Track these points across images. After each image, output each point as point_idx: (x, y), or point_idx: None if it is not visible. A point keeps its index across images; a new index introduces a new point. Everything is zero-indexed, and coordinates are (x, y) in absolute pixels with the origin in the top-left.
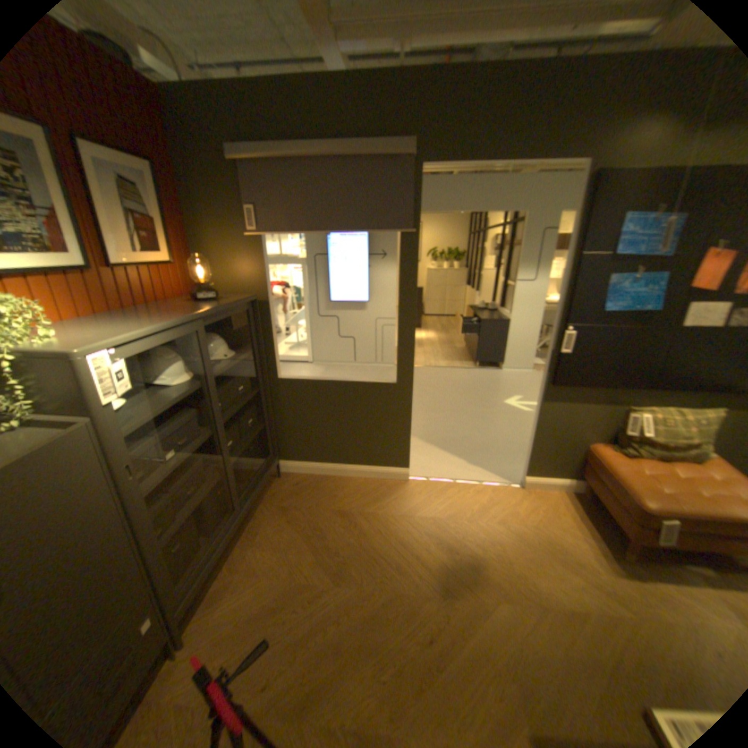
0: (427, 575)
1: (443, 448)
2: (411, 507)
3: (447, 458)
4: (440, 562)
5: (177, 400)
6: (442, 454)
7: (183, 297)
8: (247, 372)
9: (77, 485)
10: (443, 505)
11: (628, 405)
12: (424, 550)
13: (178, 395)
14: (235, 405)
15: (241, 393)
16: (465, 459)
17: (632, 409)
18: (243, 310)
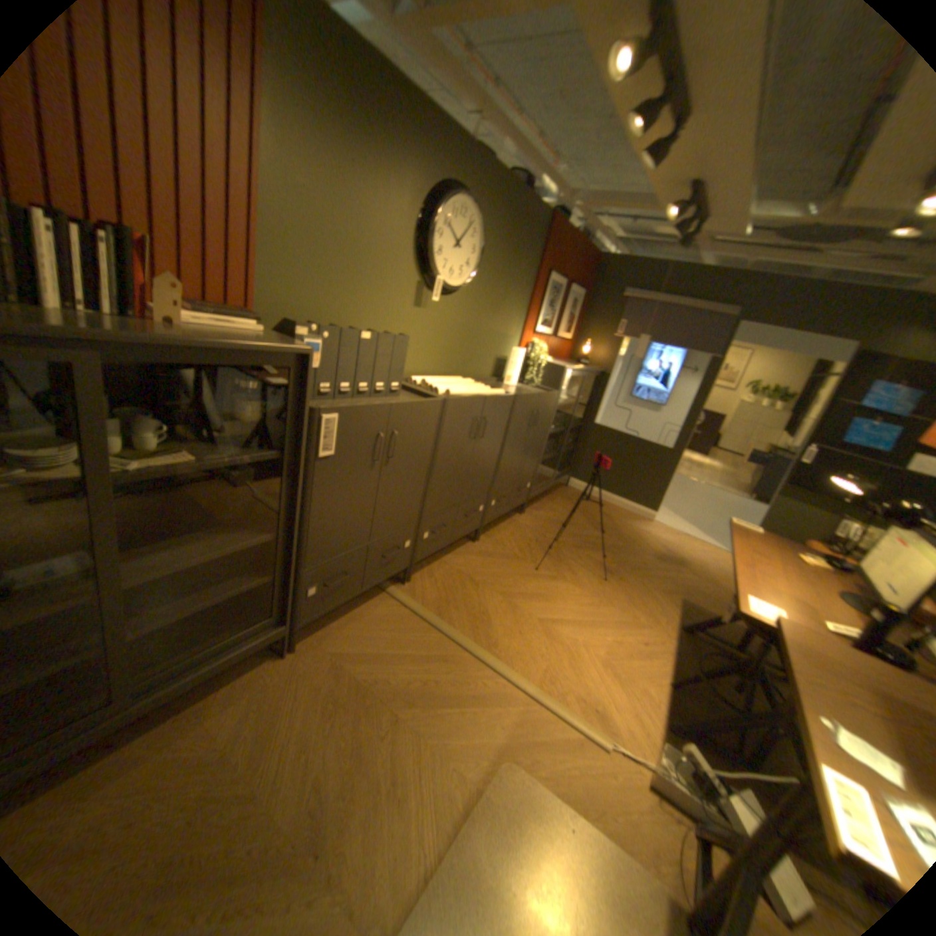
0: (651, 551)
1: (688, 522)
2: (651, 530)
3: (688, 526)
4: (661, 551)
5: (565, 404)
6: (685, 523)
7: (565, 360)
8: (582, 411)
9: (548, 412)
10: (674, 539)
11: (848, 518)
12: (653, 545)
13: (566, 402)
14: (572, 425)
15: (575, 421)
16: (704, 532)
17: (847, 517)
18: (594, 376)
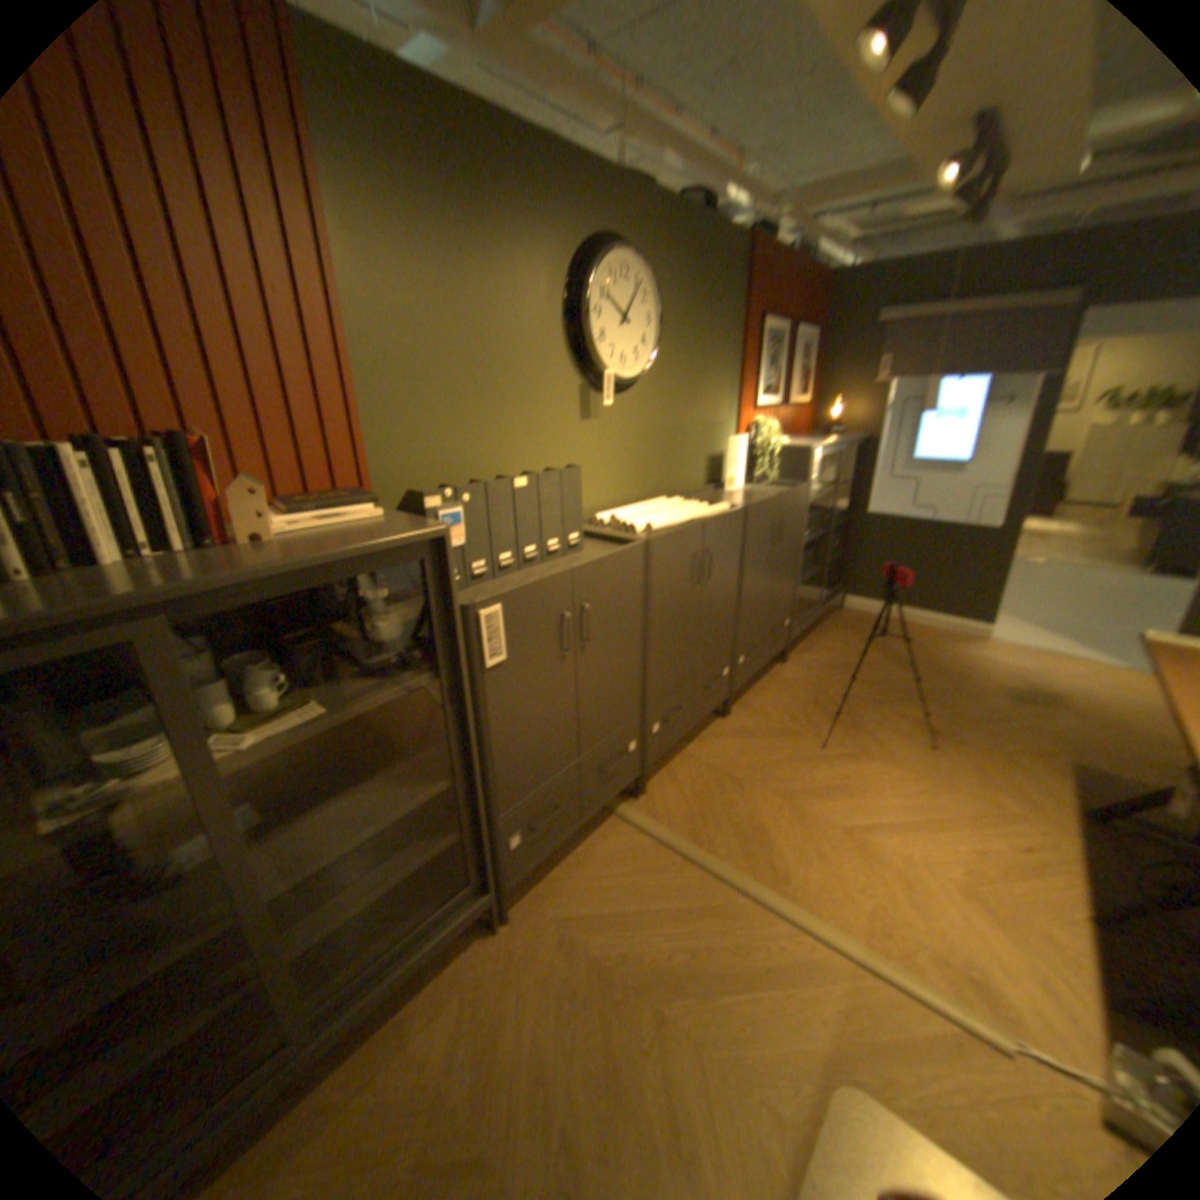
0: (999, 690)
1: (1049, 630)
2: (991, 656)
3: (1051, 638)
4: (1015, 688)
5: (820, 498)
6: (1044, 634)
7: (807, 434)
8: (845, 501)
9: (798, 517)
10: (1032, 663)
11: None
12: (999, 679)
13: (821, 495)
14: (835, 524)
15: (838, 516)
16: (1079, 644)
17: None
18: (855, 446)
